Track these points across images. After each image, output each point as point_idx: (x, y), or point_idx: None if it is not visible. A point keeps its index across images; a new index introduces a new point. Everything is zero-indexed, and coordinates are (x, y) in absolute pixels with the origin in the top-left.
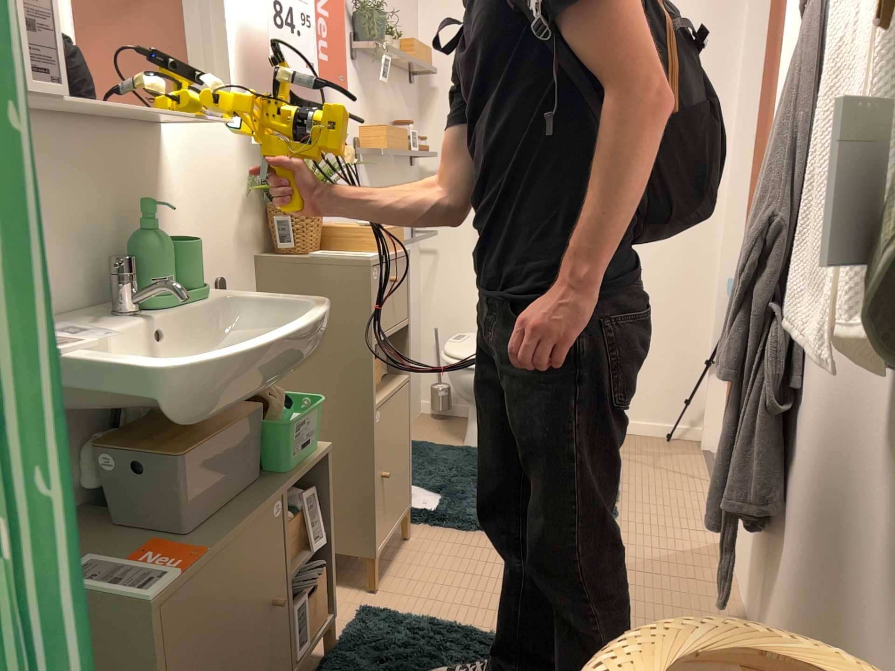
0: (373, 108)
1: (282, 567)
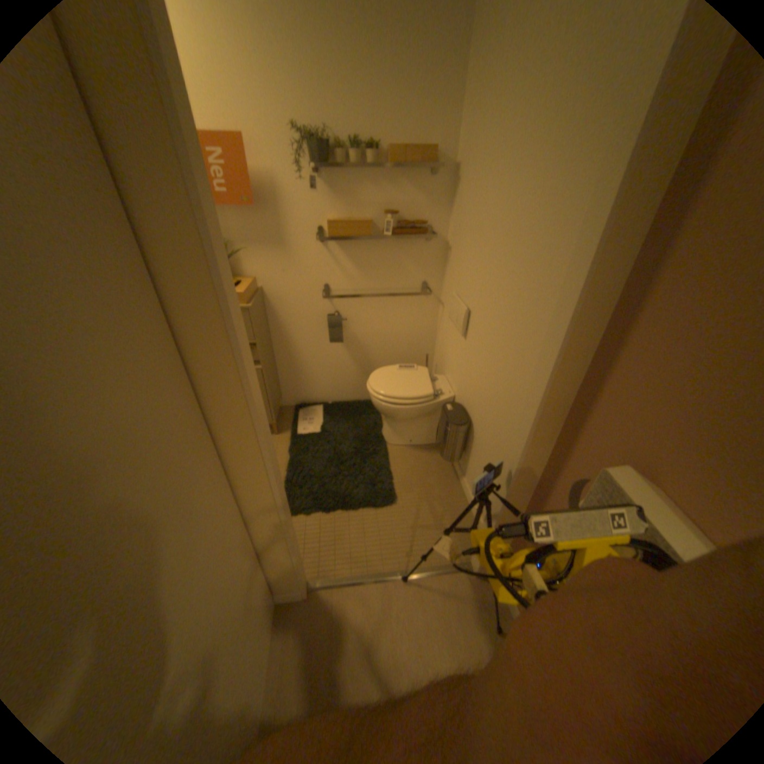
0: (351, 203)
1: None
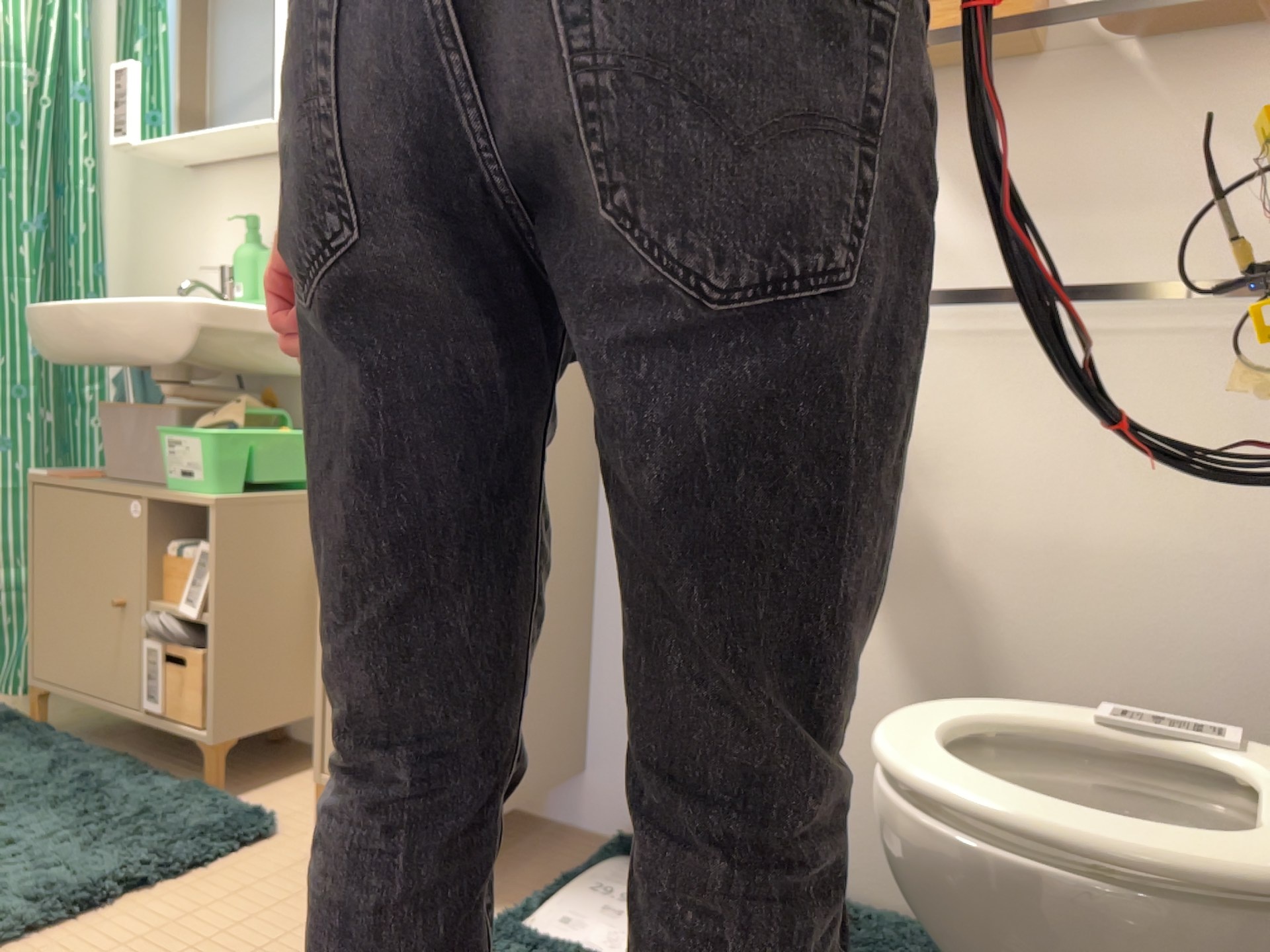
0: None
1: (143, 572)
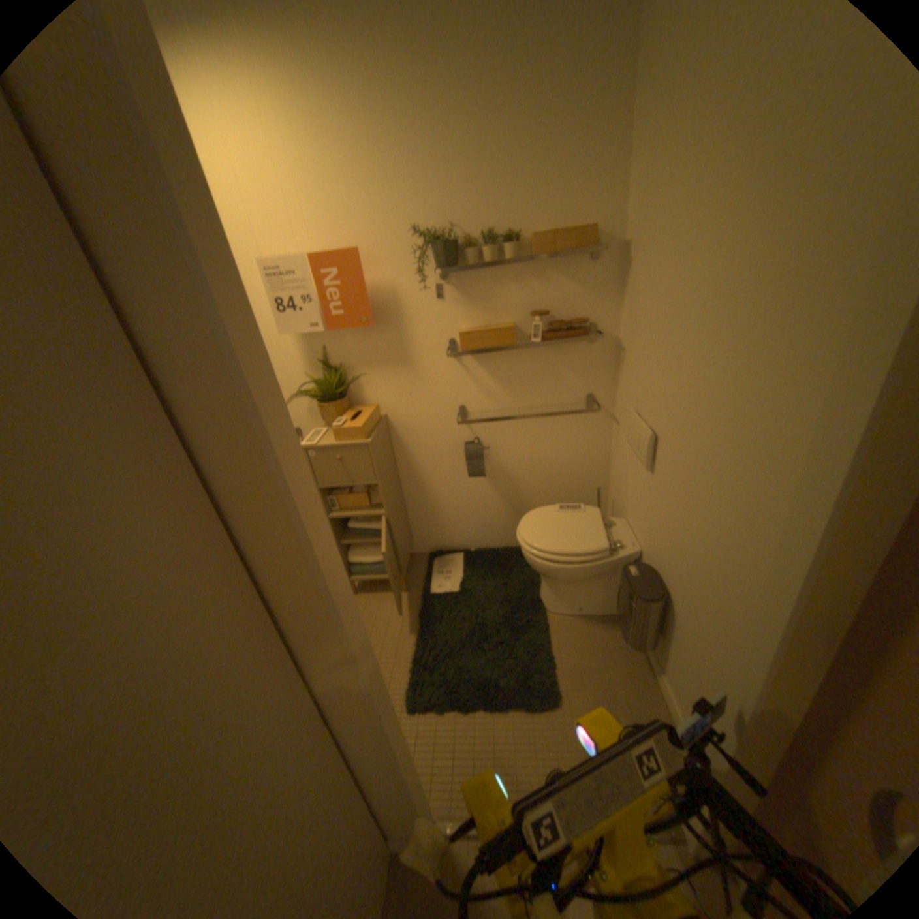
0: (486, 306)
1: None
